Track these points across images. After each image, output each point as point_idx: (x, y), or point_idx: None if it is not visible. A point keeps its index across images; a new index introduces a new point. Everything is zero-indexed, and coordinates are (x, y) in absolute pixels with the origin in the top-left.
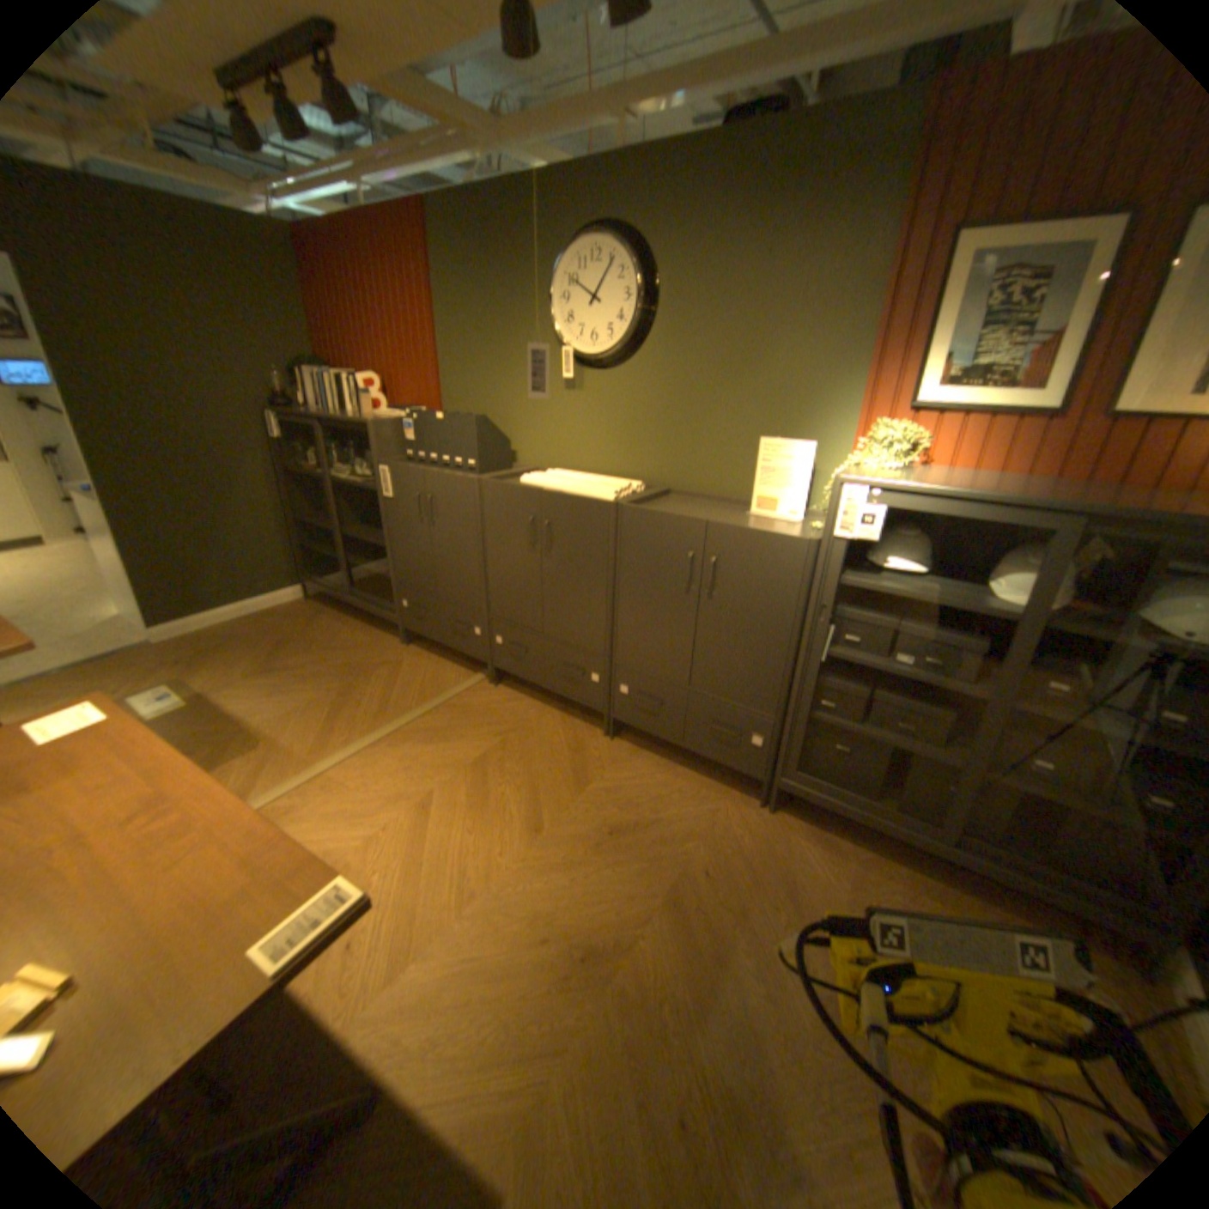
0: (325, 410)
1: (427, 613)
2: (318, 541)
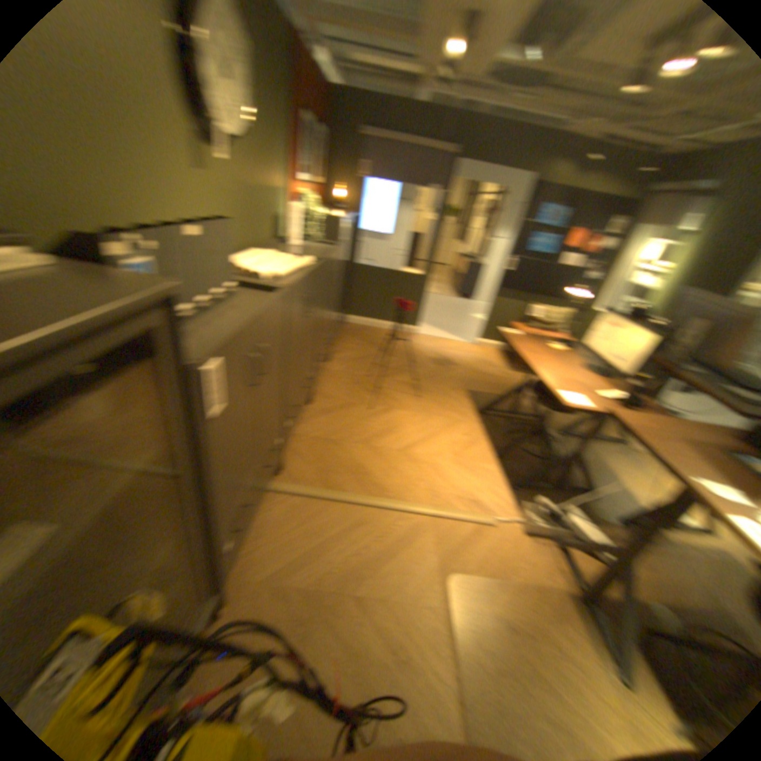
0: None
1: (252, 503)
2: None
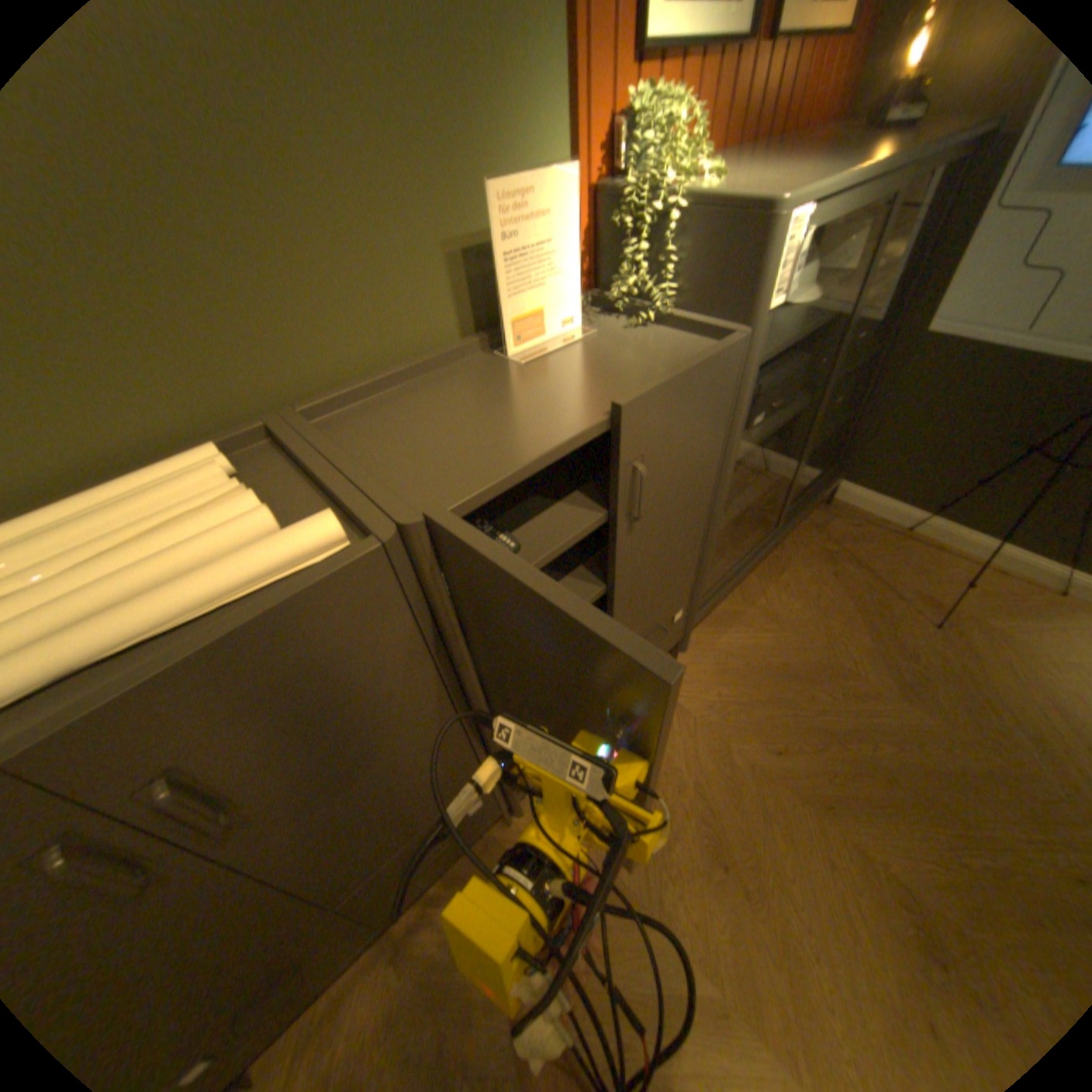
0: None
1: None
2: None
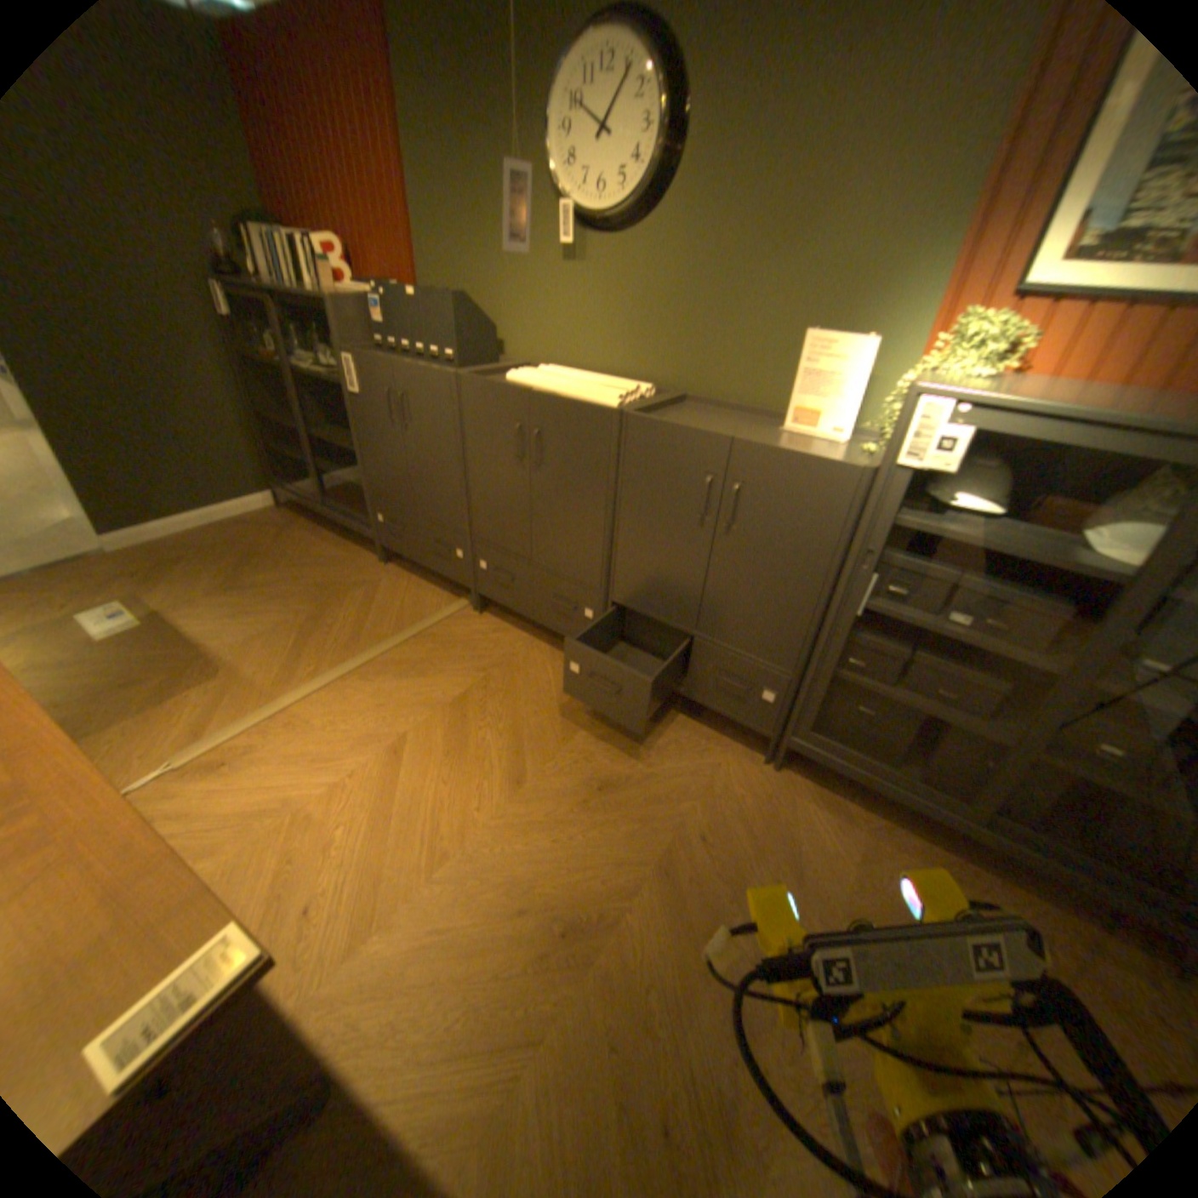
0: (279, 283)
1: (404, 531)
2: (286, 442)
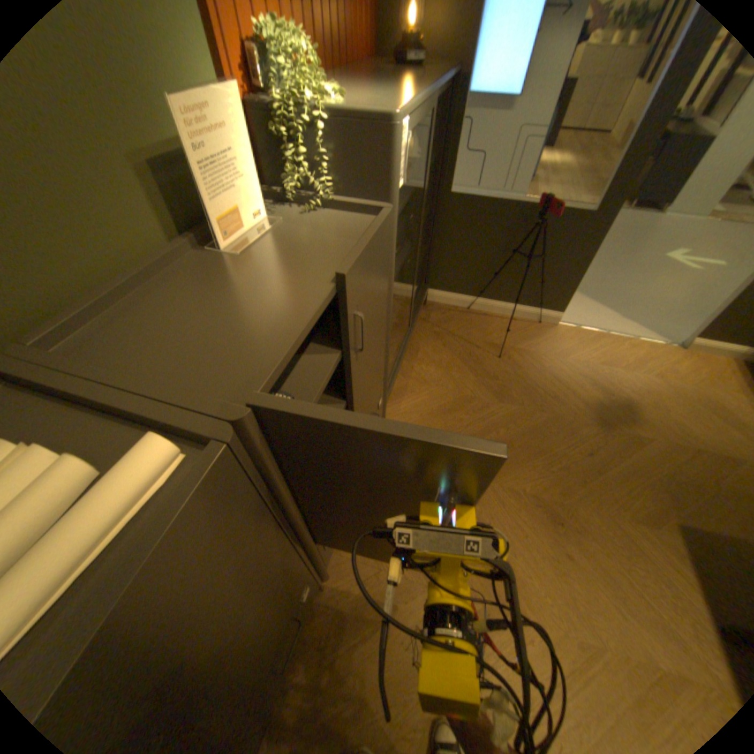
0: None
1: None
2: None
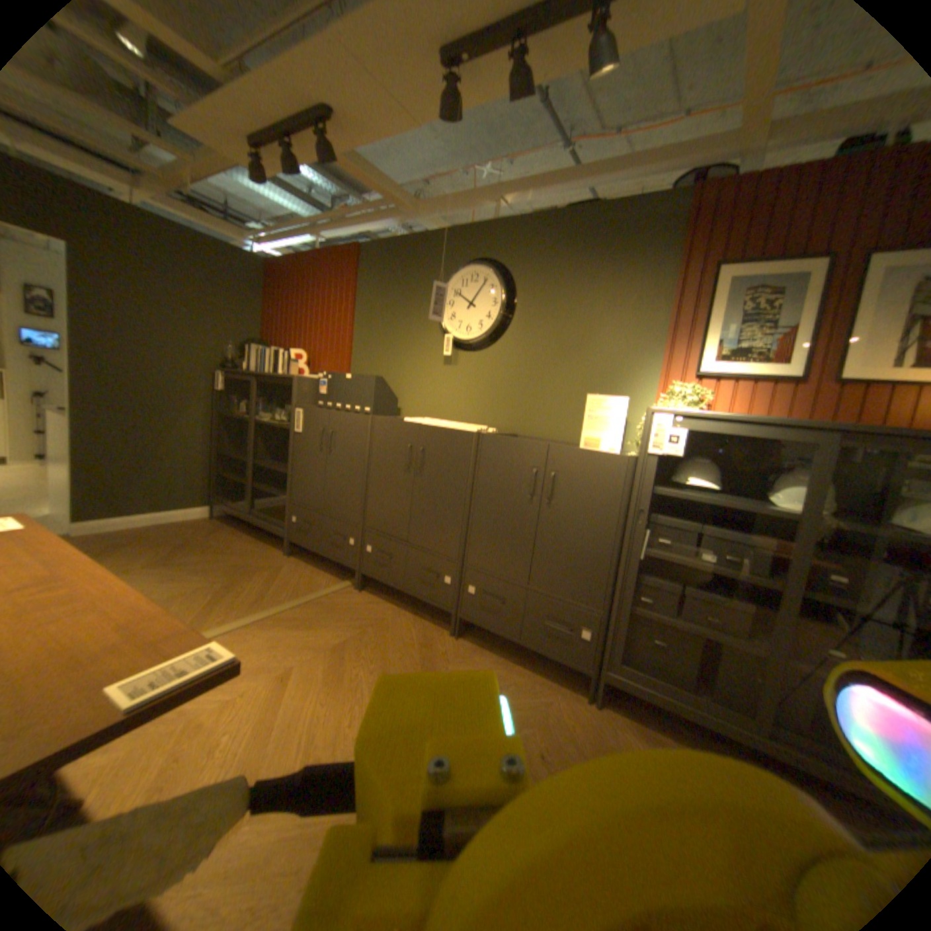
0: (262, 373)
1: (312, 525)
2: (233, 471)
